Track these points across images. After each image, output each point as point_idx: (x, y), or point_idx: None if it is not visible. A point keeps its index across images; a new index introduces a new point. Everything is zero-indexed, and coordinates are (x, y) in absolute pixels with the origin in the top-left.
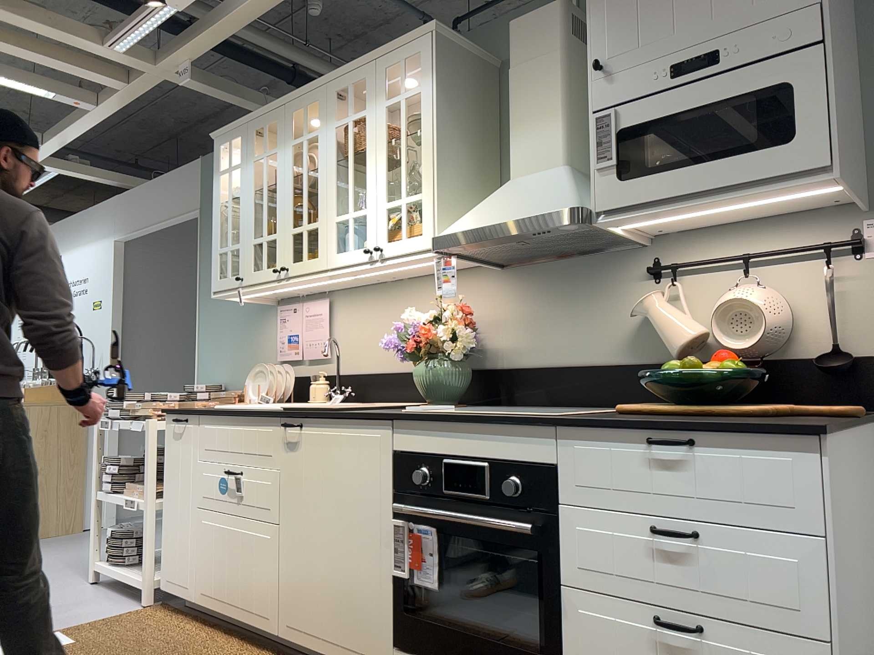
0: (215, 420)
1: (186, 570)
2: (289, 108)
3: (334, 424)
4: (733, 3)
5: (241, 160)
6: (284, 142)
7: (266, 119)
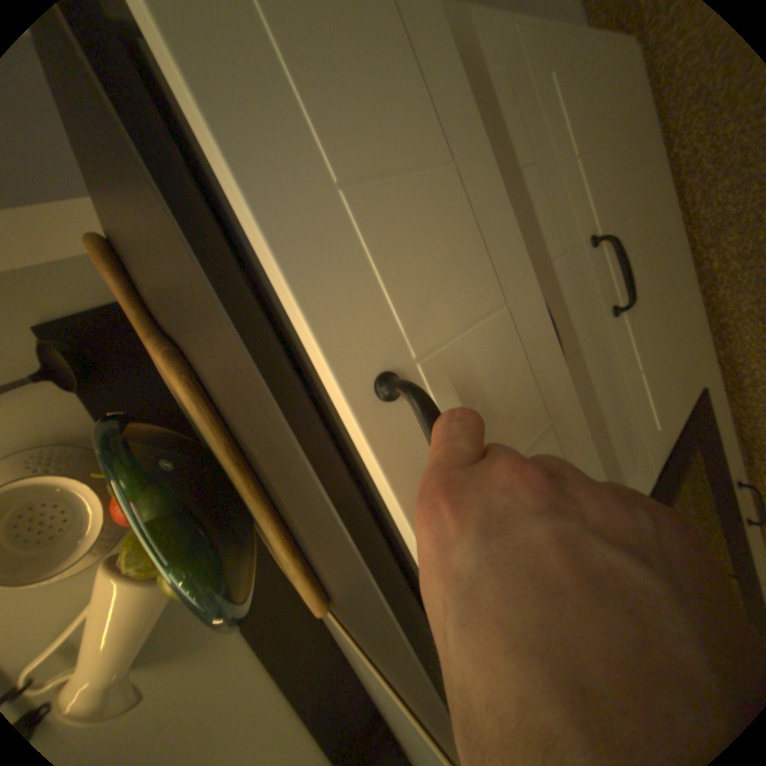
0: None
1: None
2: None
3: None
4: None
5: None
6: None
7: None
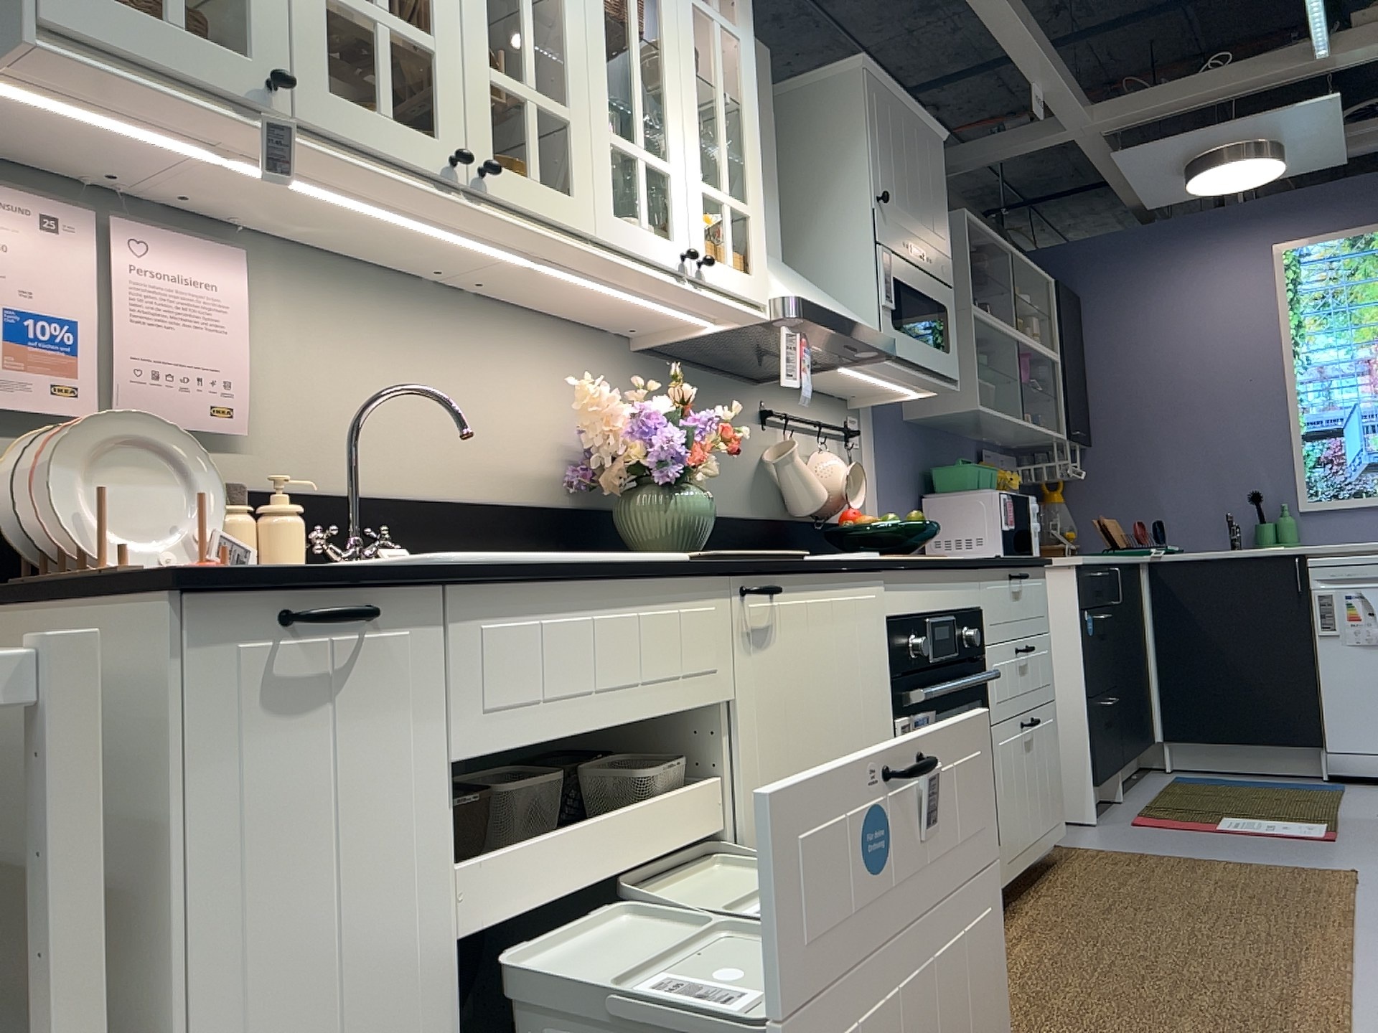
0: (527, 601)
1: None
2: None
3: (823, 584)
4: (930, 222)
5: None
6: None
7: None
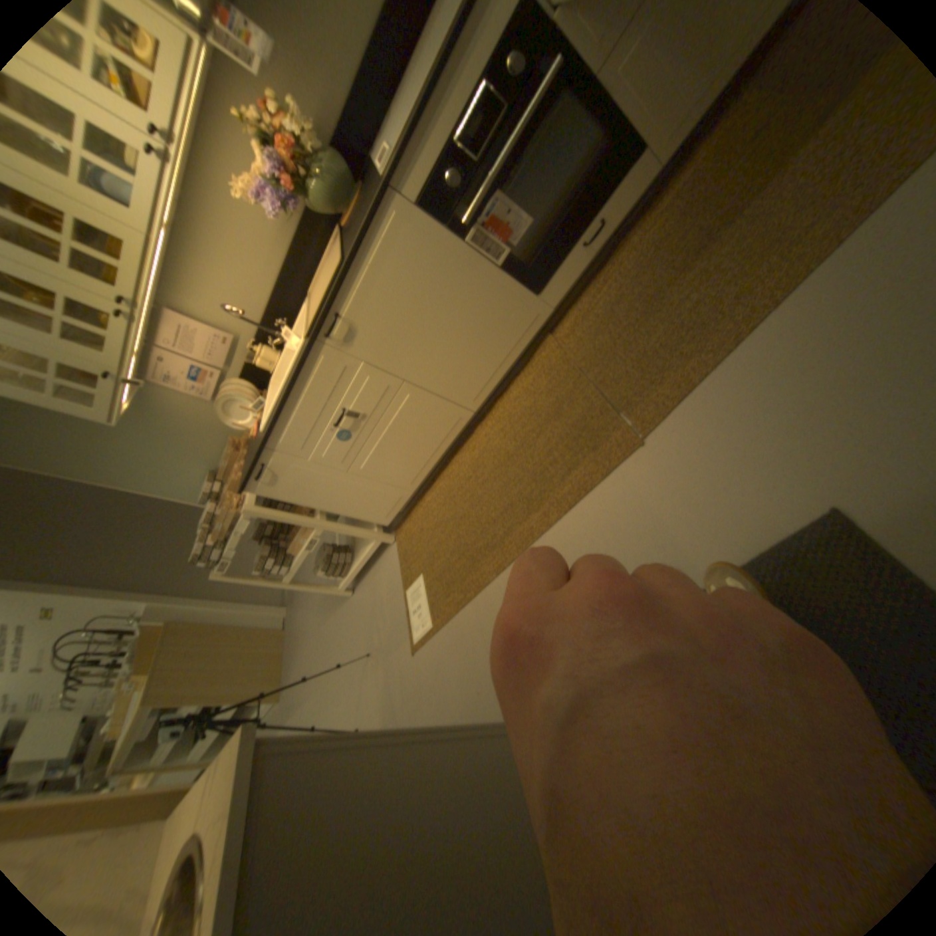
0: (282, 427)
1: (389, 495)
2: None
3: (357, 269)
4: None
5: None
6: None
7: None
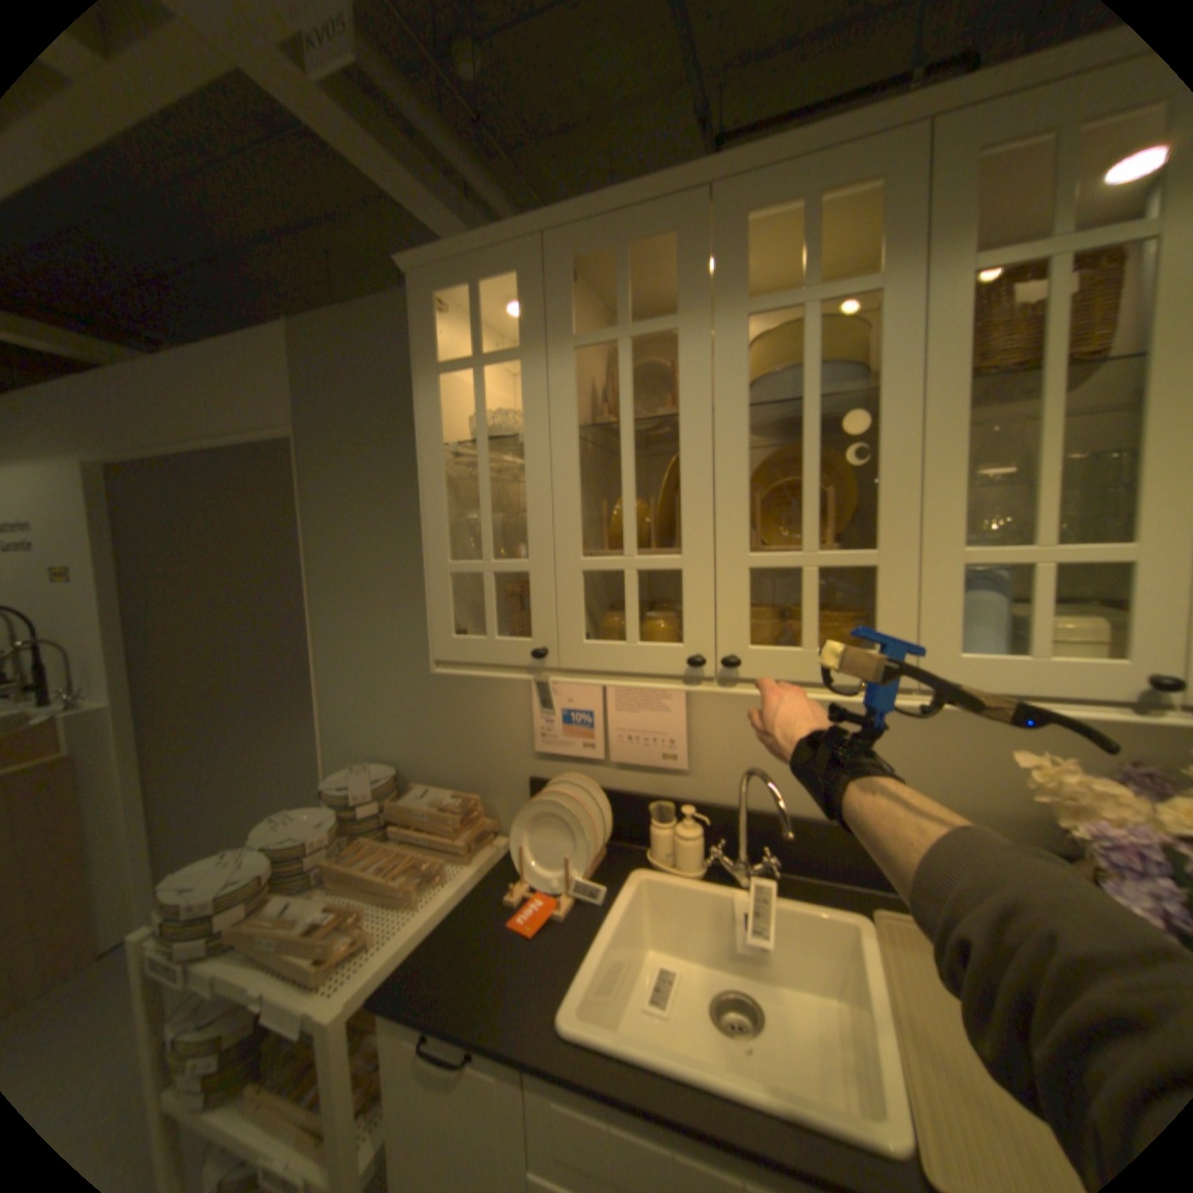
0: (600, 1109)
1: None
2: (731, 192)
3: None
4: None
5: (522, 338)
6: (709, 298)
7: (623, 222)
